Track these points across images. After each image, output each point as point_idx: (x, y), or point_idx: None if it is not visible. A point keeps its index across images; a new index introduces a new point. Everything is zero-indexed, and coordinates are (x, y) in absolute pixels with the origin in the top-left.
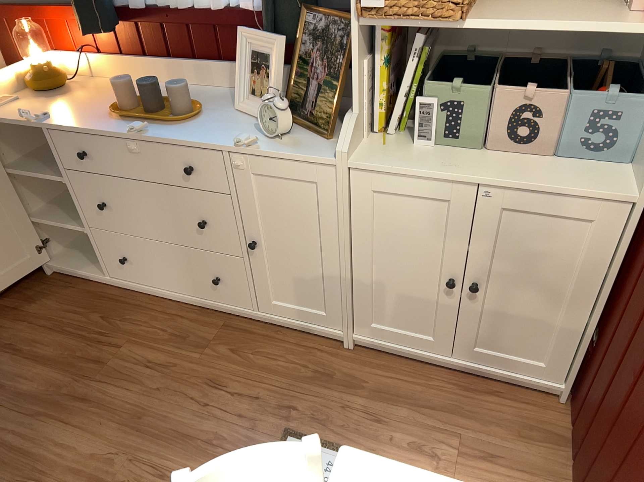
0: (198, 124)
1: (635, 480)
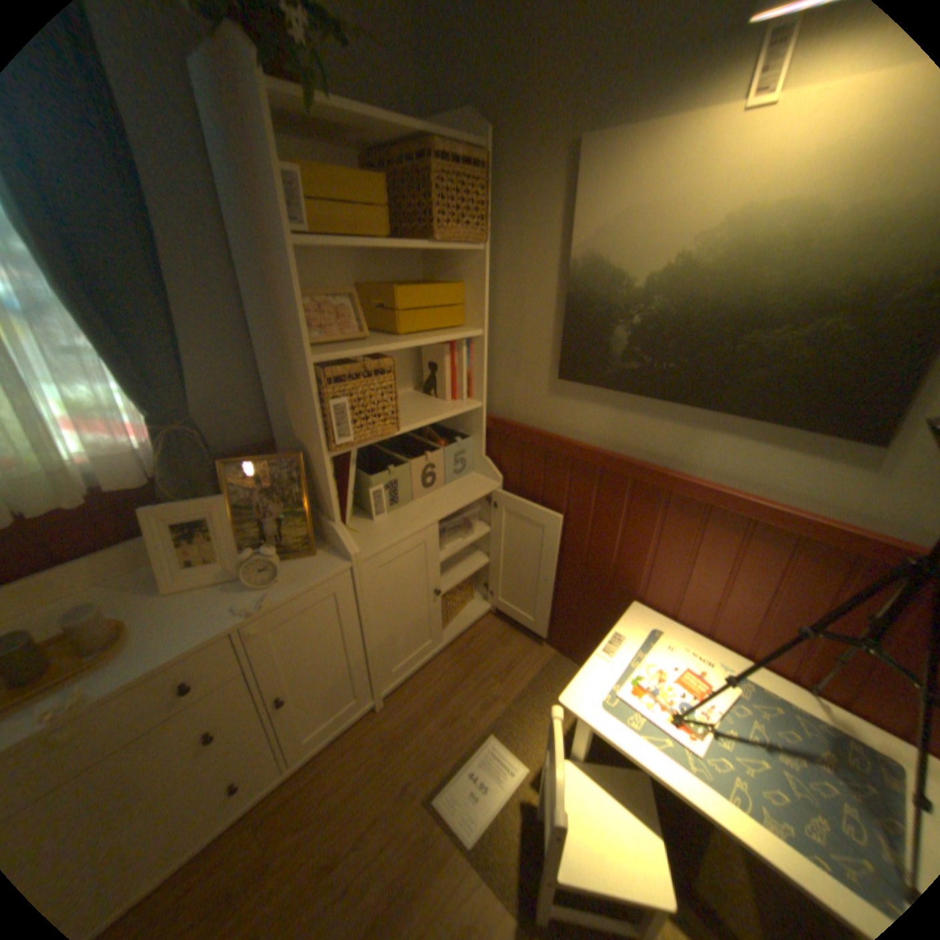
0: (134, 637)
1: (602, 592)
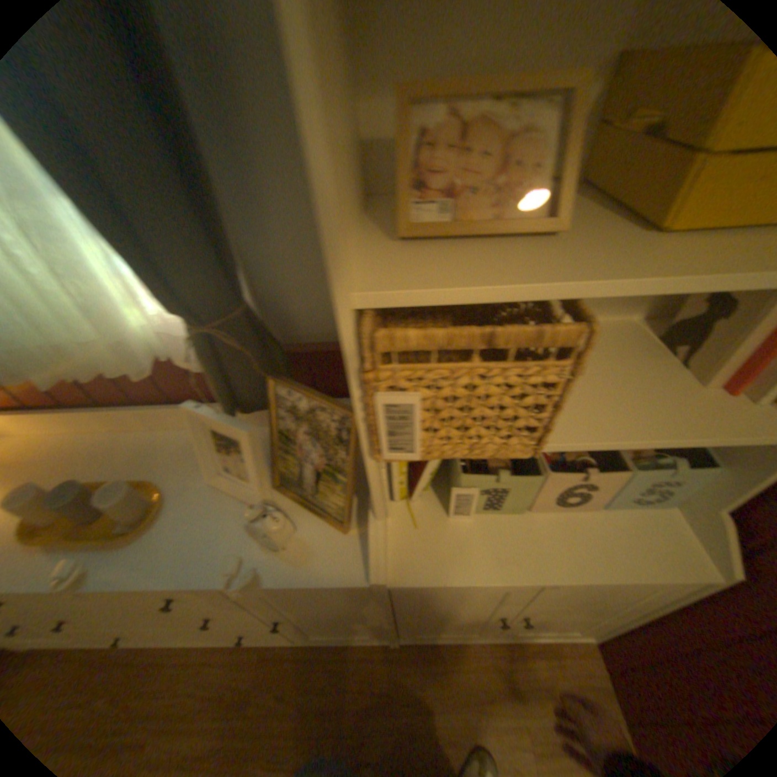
0: (152, 530)
1: None
